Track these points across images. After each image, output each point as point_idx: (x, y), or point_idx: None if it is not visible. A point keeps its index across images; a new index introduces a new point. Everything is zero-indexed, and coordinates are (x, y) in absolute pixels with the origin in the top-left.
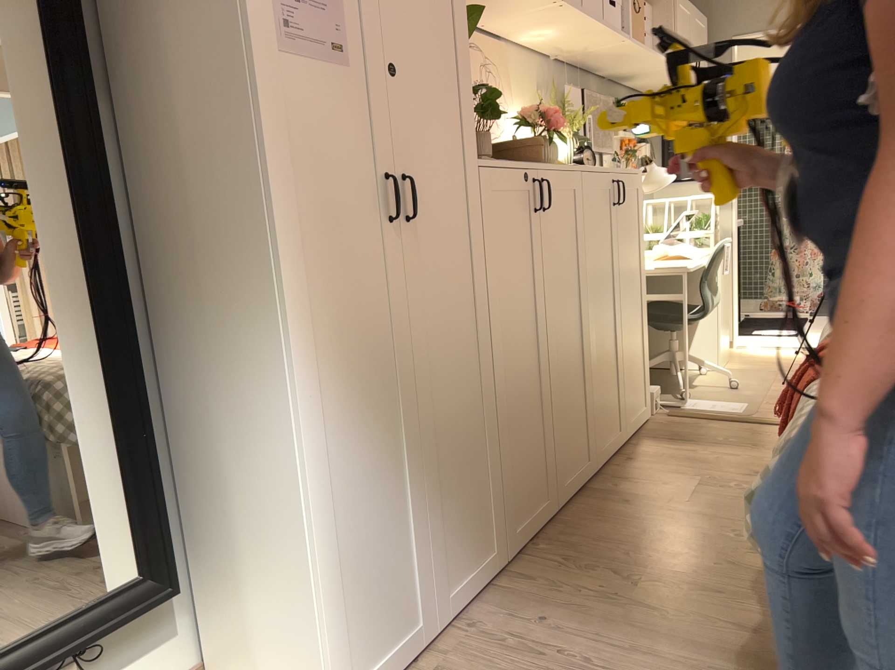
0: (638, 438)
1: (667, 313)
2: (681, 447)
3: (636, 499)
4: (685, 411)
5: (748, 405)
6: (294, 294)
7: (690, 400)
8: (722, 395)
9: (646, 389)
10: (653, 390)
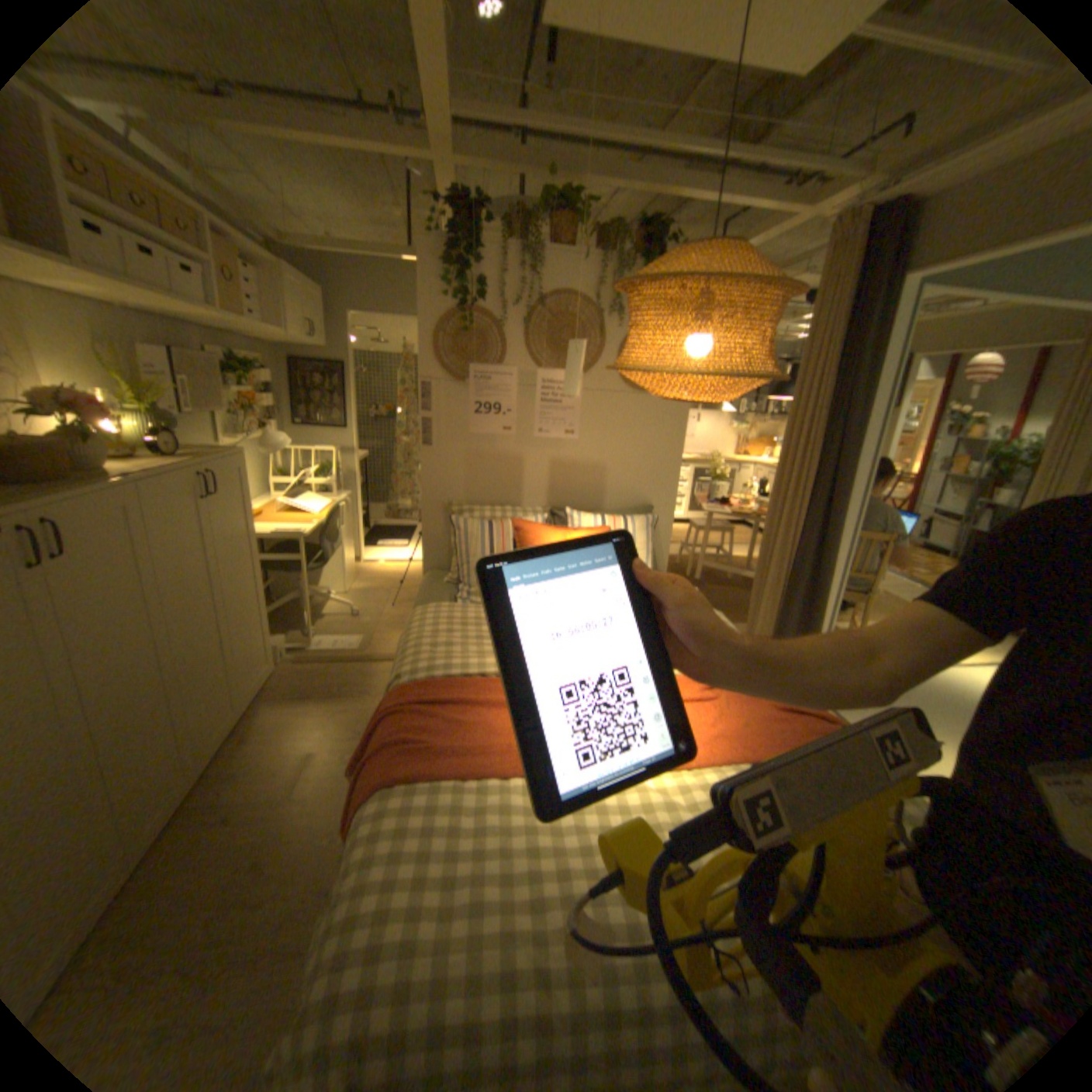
0: (257, 706)
1: (295, 562)
2: (299, 710)
3: (236, 814)
4: (311, 654)
5: (366, 636)
6: None
7: (318, 637)
8: (347, 626)
9: (270, 648)
10: (279, 641)
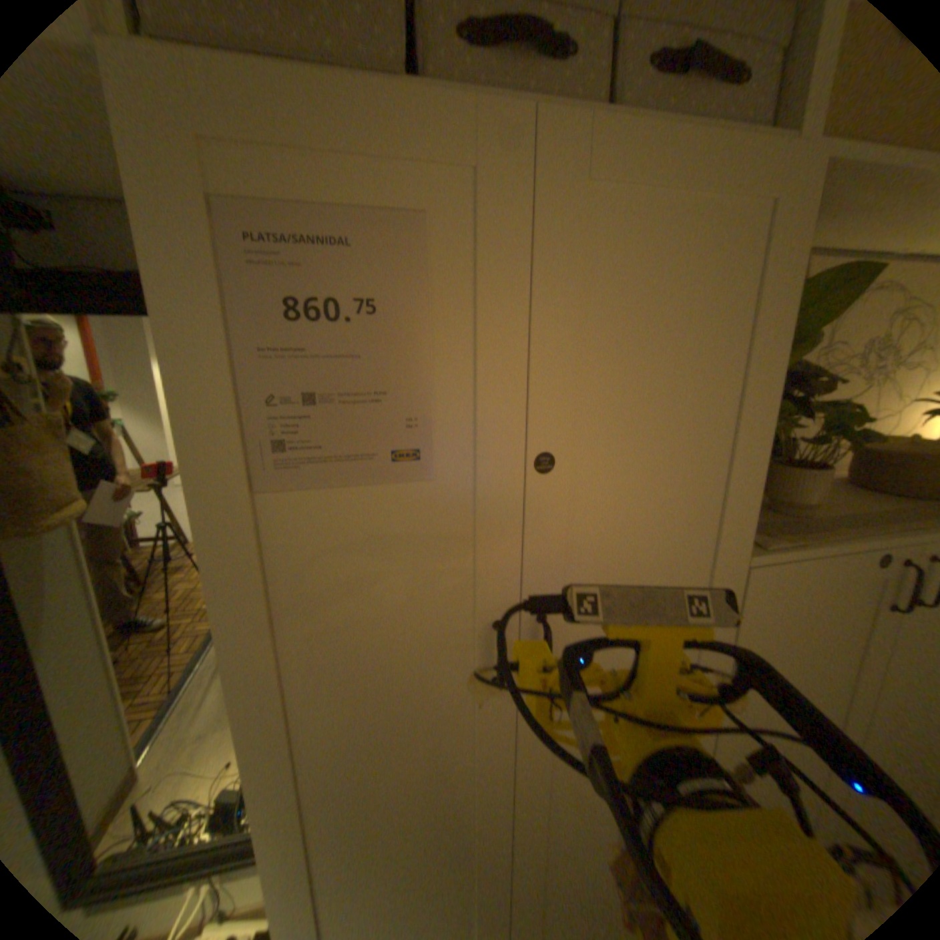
0: None
1: None
2: None
3: None
4: None
5: None
6: (267, 801)
7: None
8: None
9: None
10: None
